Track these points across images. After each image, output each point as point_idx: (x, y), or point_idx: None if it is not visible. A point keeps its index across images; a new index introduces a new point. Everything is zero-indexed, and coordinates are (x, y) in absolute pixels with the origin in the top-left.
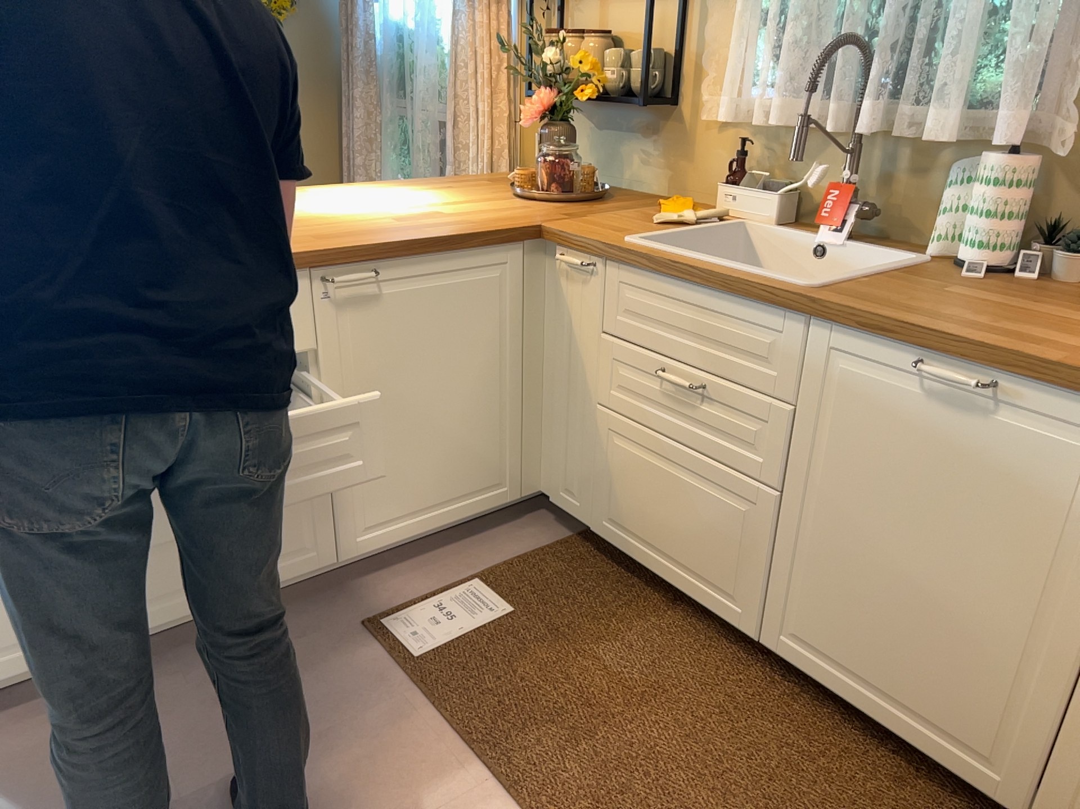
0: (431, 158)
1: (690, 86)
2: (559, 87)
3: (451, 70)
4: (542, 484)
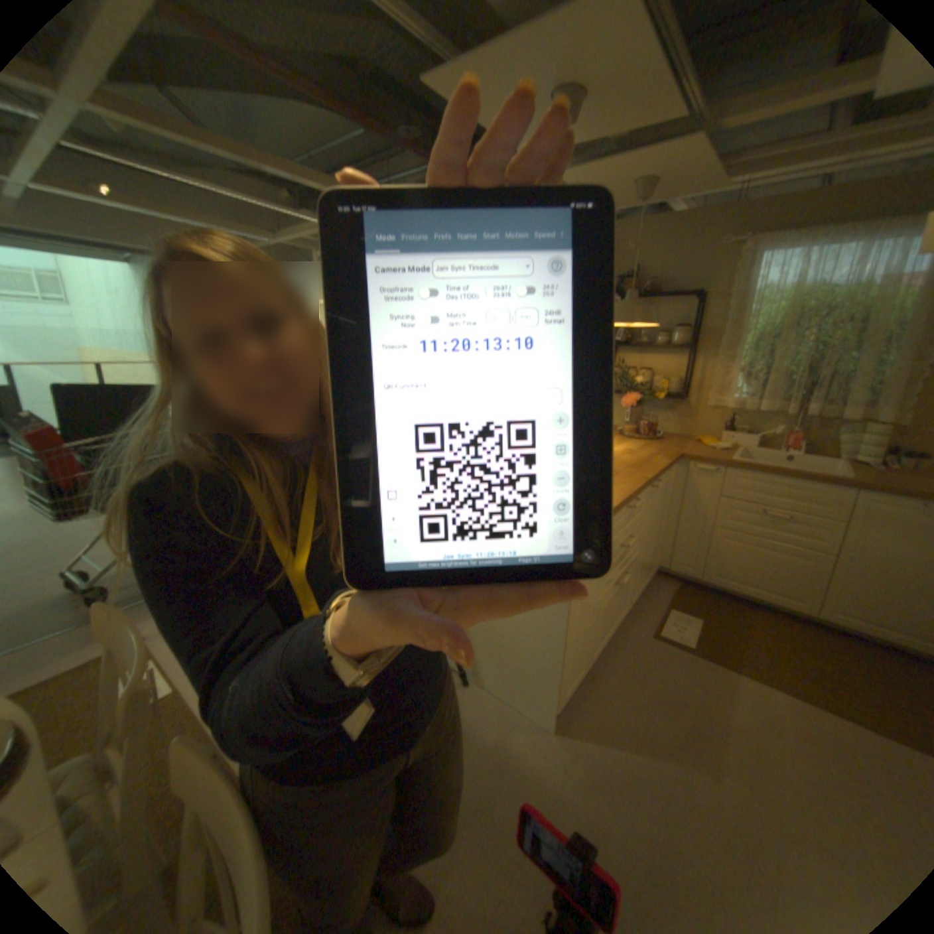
0: None
1: (695, 390)
2: (642, 391)
3: None
4: (662, 563)
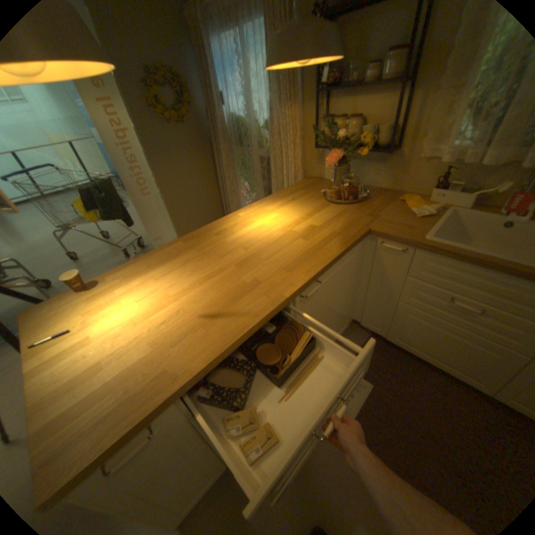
0: (259, 172)
1: (411, 138)
2: (346, 147)
3: (269, 136)
4: (355, 318)
